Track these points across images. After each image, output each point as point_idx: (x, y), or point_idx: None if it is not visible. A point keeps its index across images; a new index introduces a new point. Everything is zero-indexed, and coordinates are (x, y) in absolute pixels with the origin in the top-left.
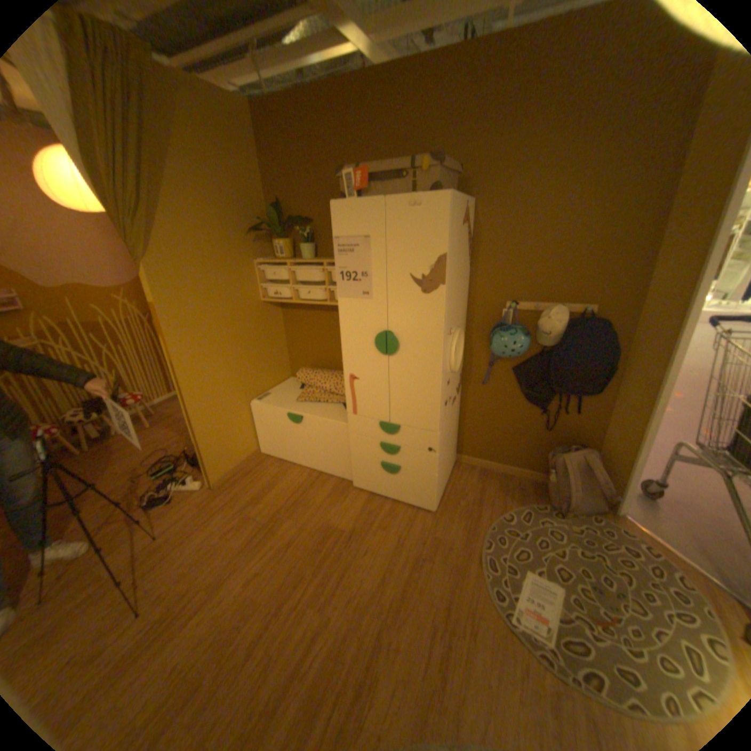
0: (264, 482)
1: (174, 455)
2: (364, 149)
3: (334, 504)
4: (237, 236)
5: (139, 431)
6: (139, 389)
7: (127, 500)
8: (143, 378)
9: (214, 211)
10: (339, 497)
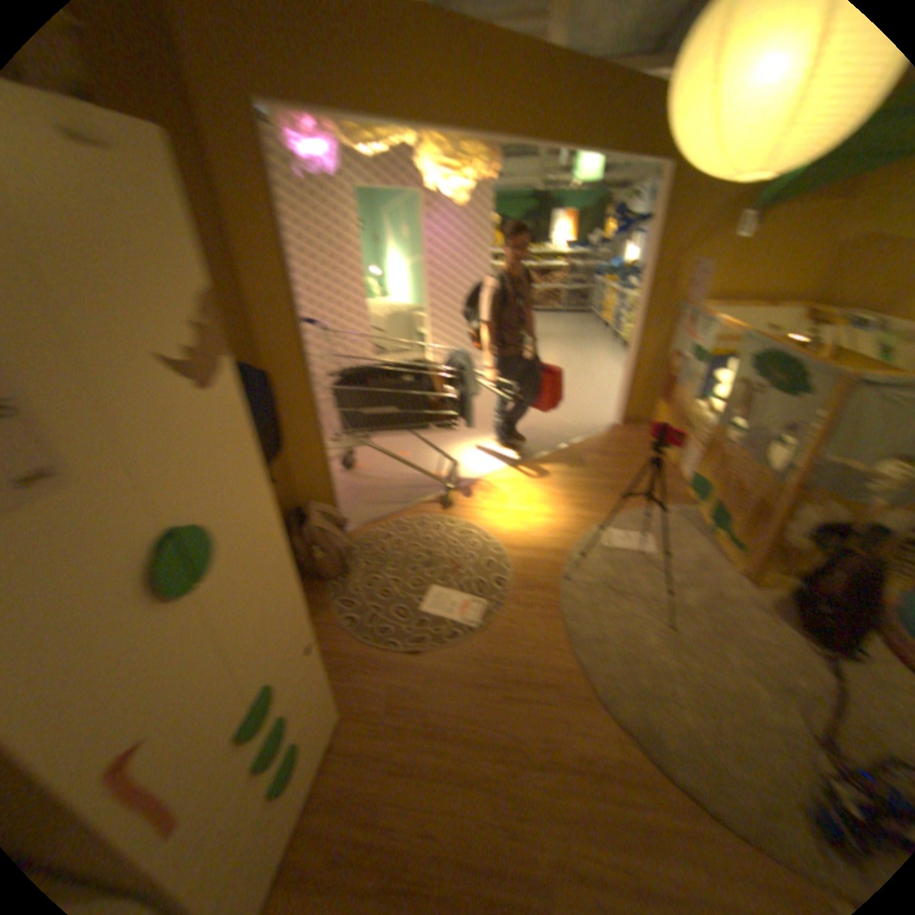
0: None
1: None
2: None
3: None
4: None
5: None
6: None
7: None
8: None
9: None
10: None
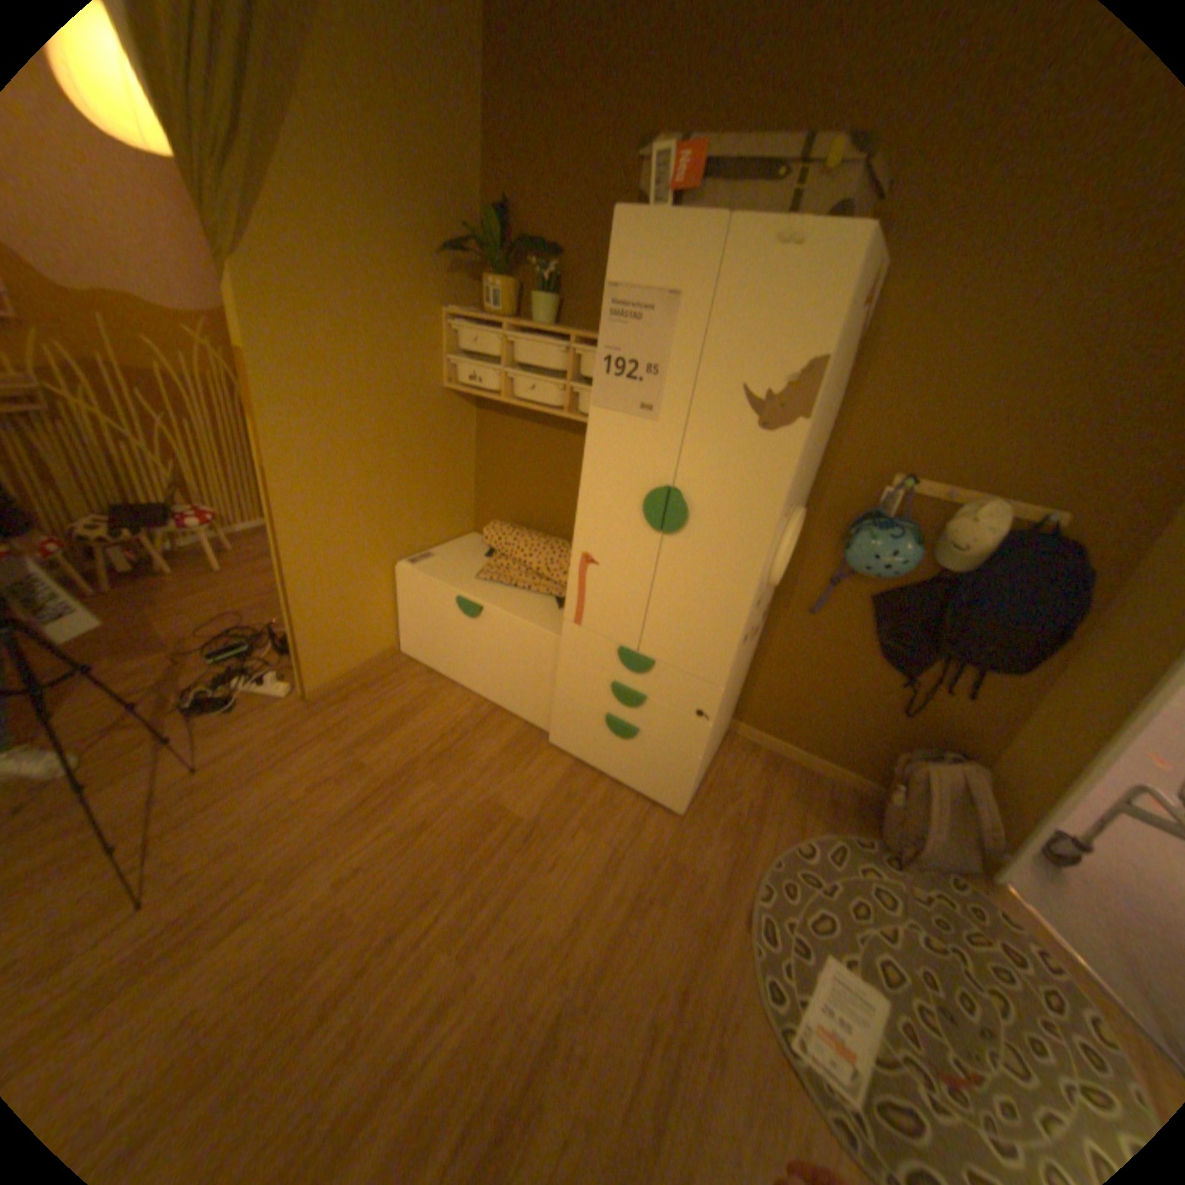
0: (398, 704)
1: (254, 627)
2: (694, 122)
3: (511, 768)
4: (420, 254)
5: (203, 574)
6: (214, 503)
7: (161, 692)
8: (222, 486)
9: (385, 194)
10: (521, 756)
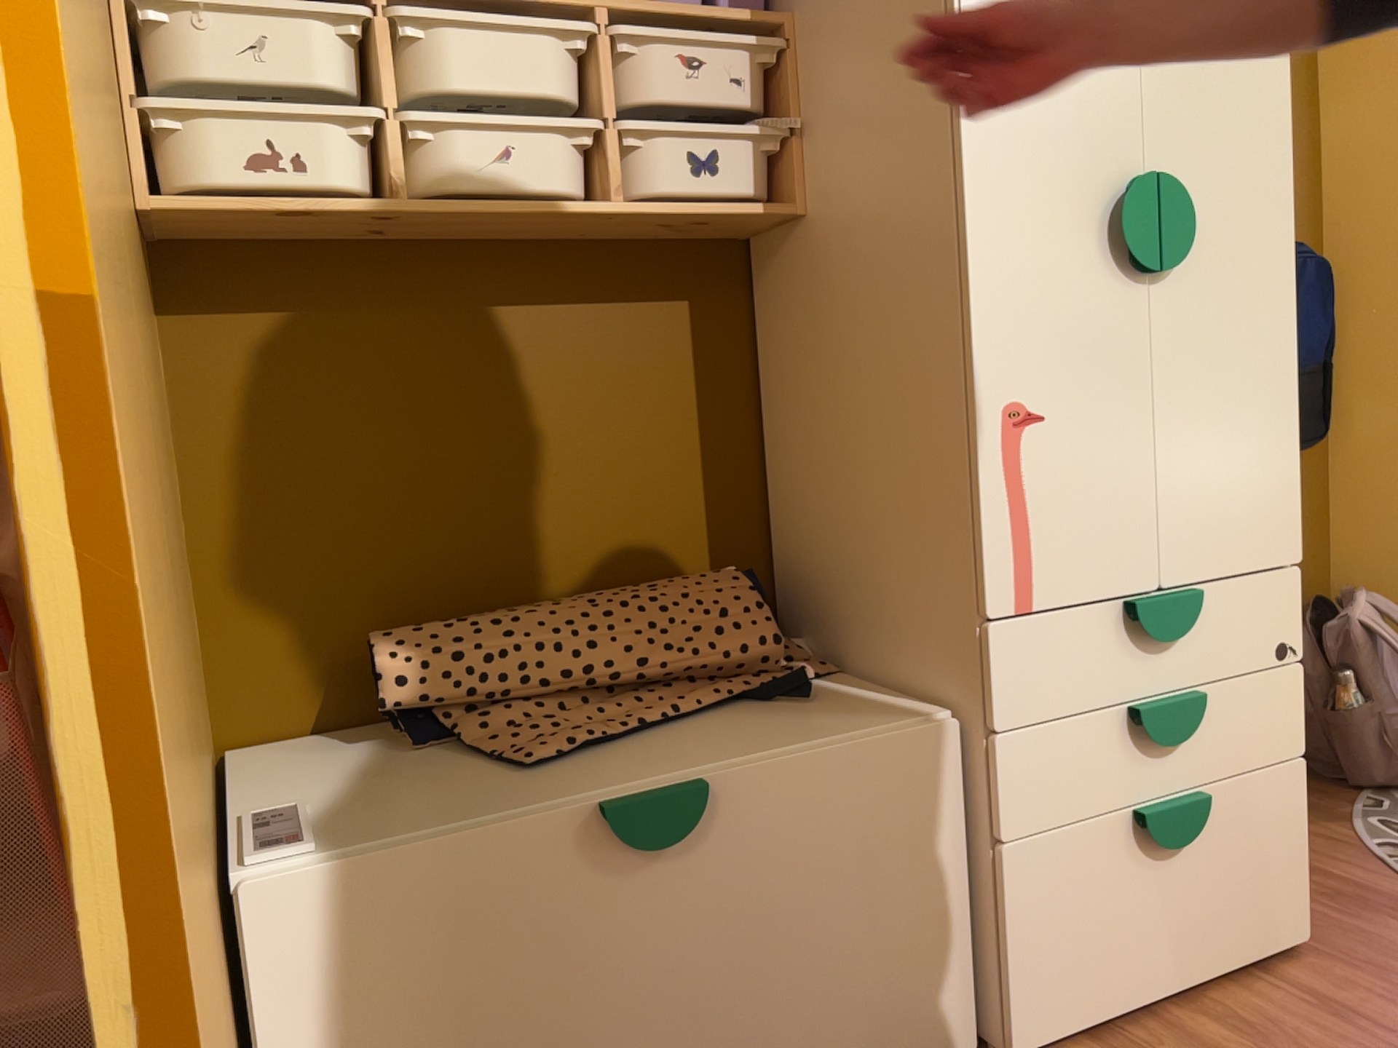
0: None
1: None
2: None
3: None
4: None
5: None
6: None
7: None
8: None
9: None
10: None
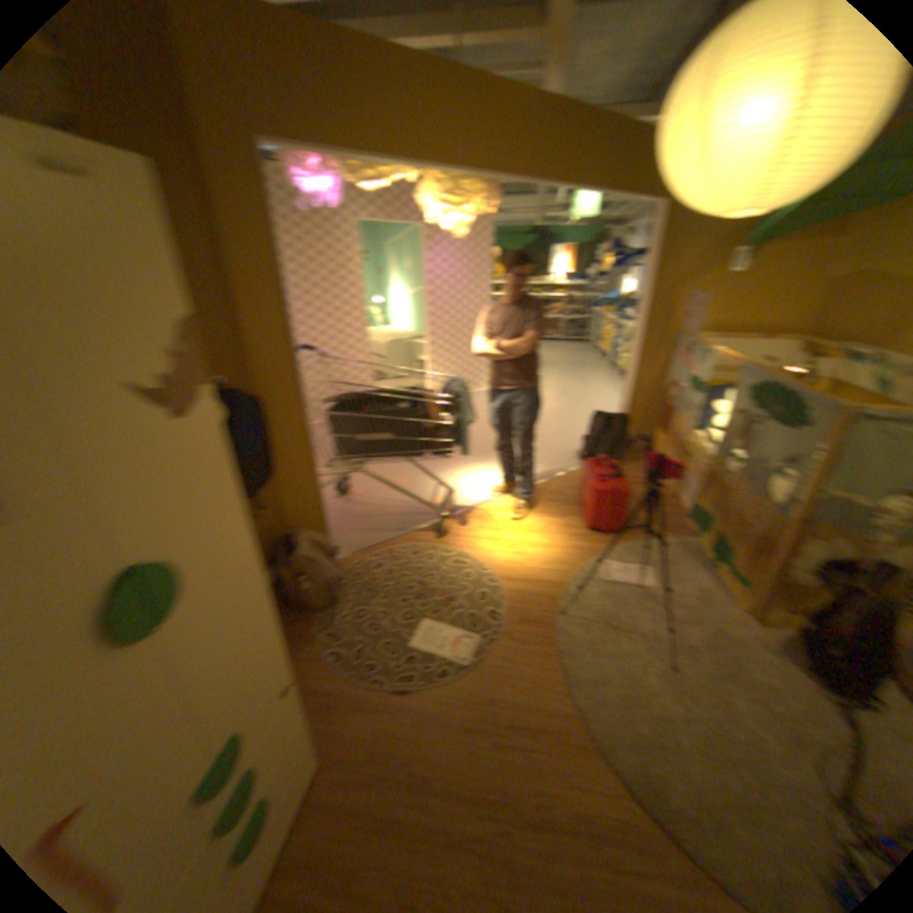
0: None
1: None
2: None
3: None
4: None
5: None
6: None
7: None
8: None
9: None
10: None
